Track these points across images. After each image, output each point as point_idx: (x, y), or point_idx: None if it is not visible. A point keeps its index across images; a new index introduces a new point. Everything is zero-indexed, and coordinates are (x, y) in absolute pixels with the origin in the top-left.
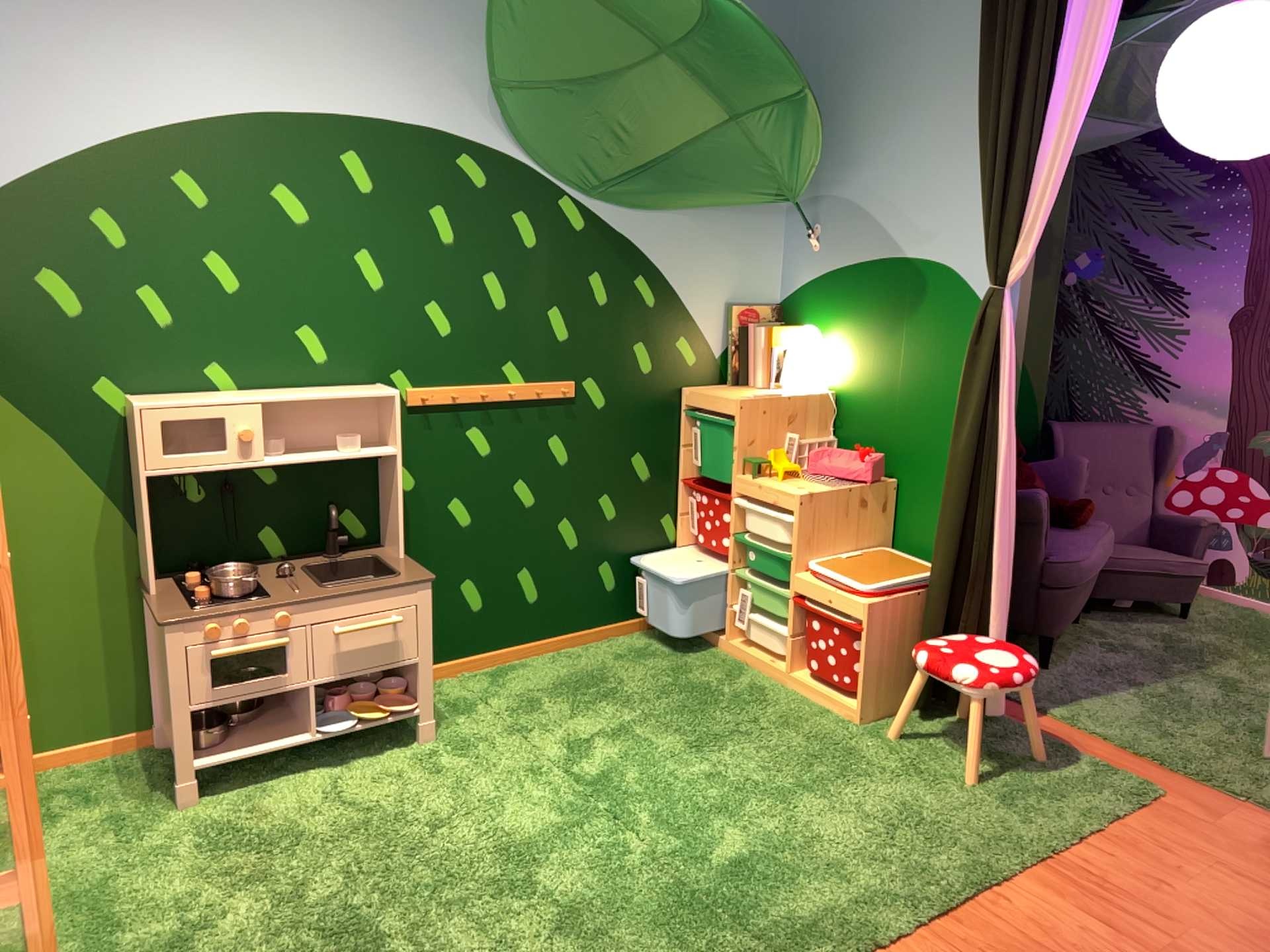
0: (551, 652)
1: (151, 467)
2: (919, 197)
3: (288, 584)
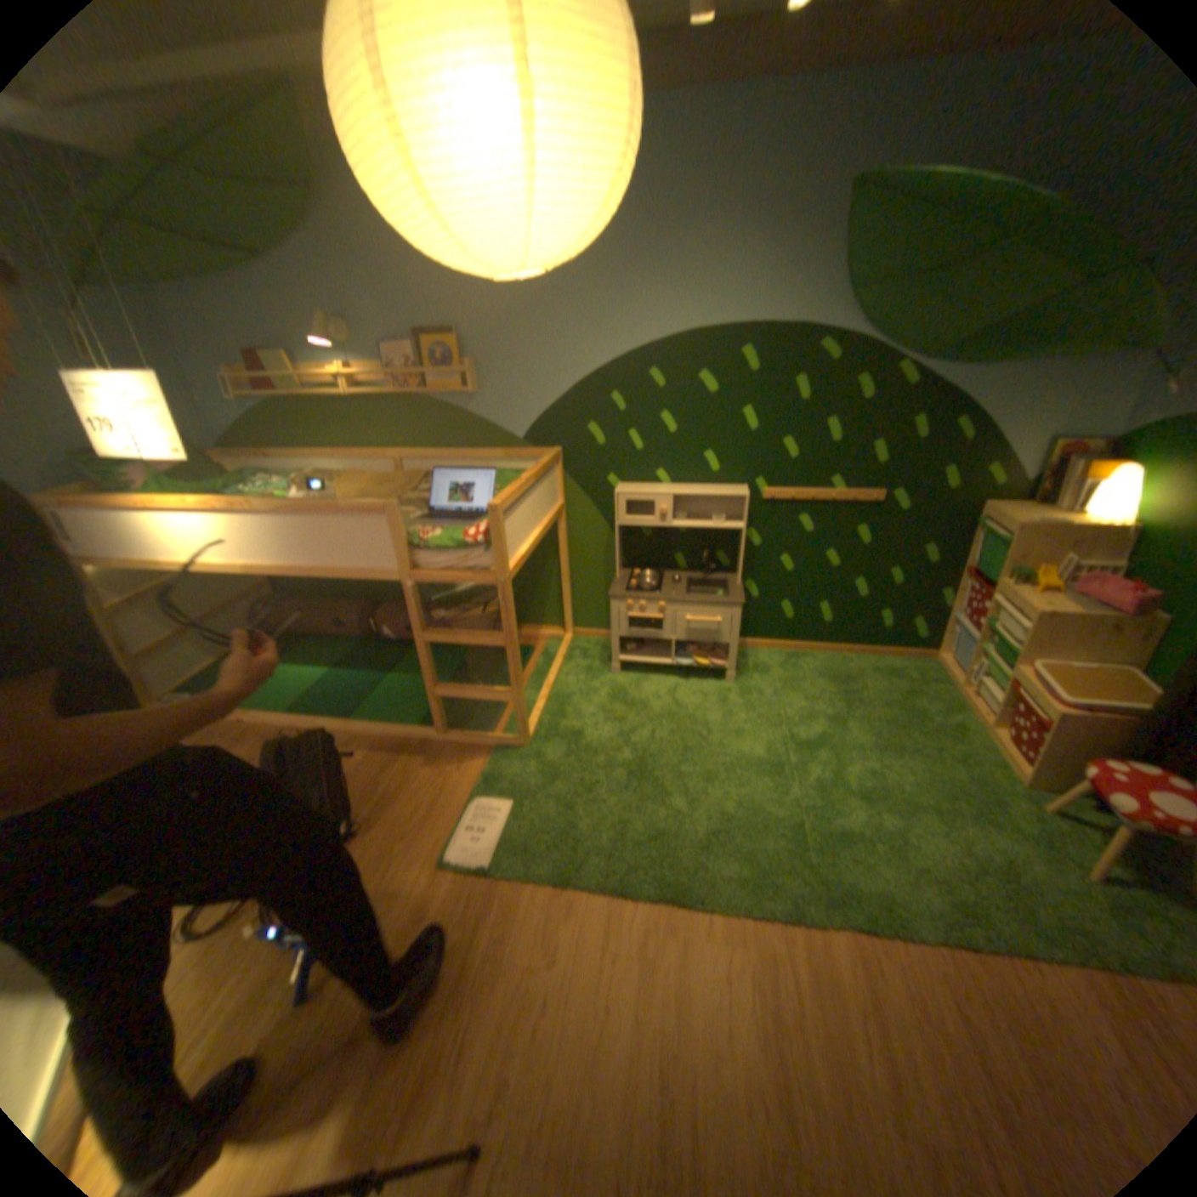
0: (834, 653)
1: (618, 522)
2: None
3: (673, 588)
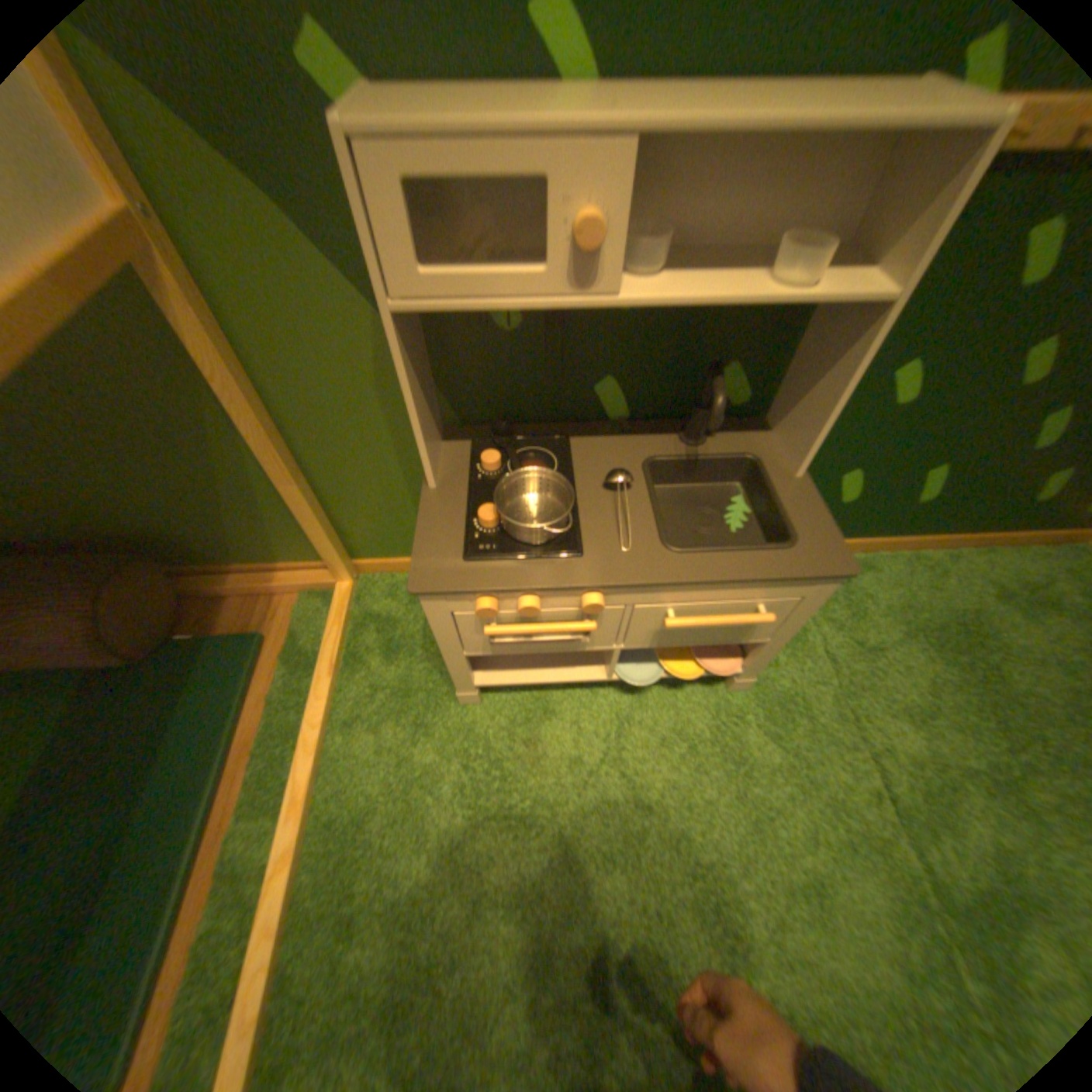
0: (909, 551)
1: (397, 293)
2: None
3: (618, 513)
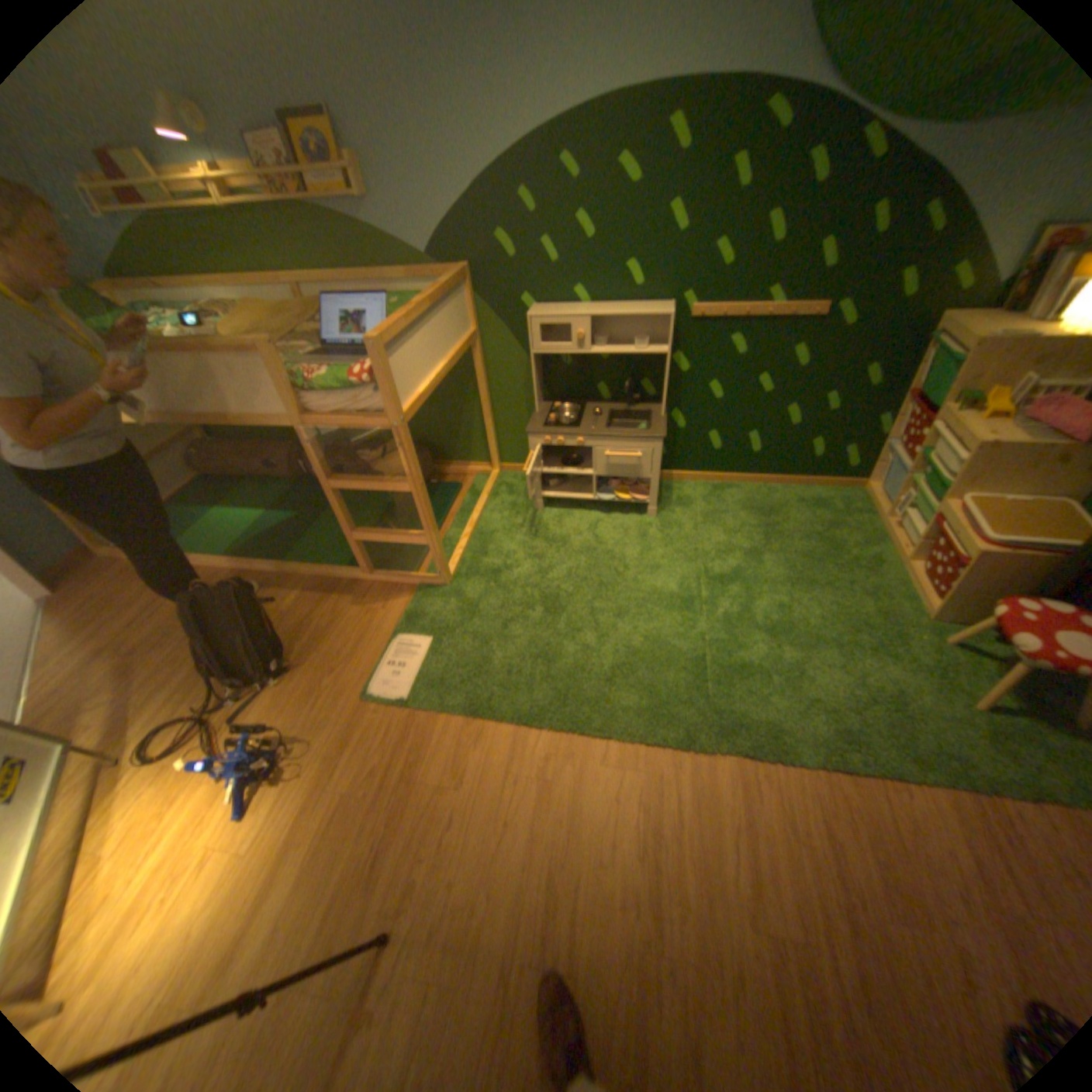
0: (760, 484)
1: (533, 351)
2: None
3: (593, 422)
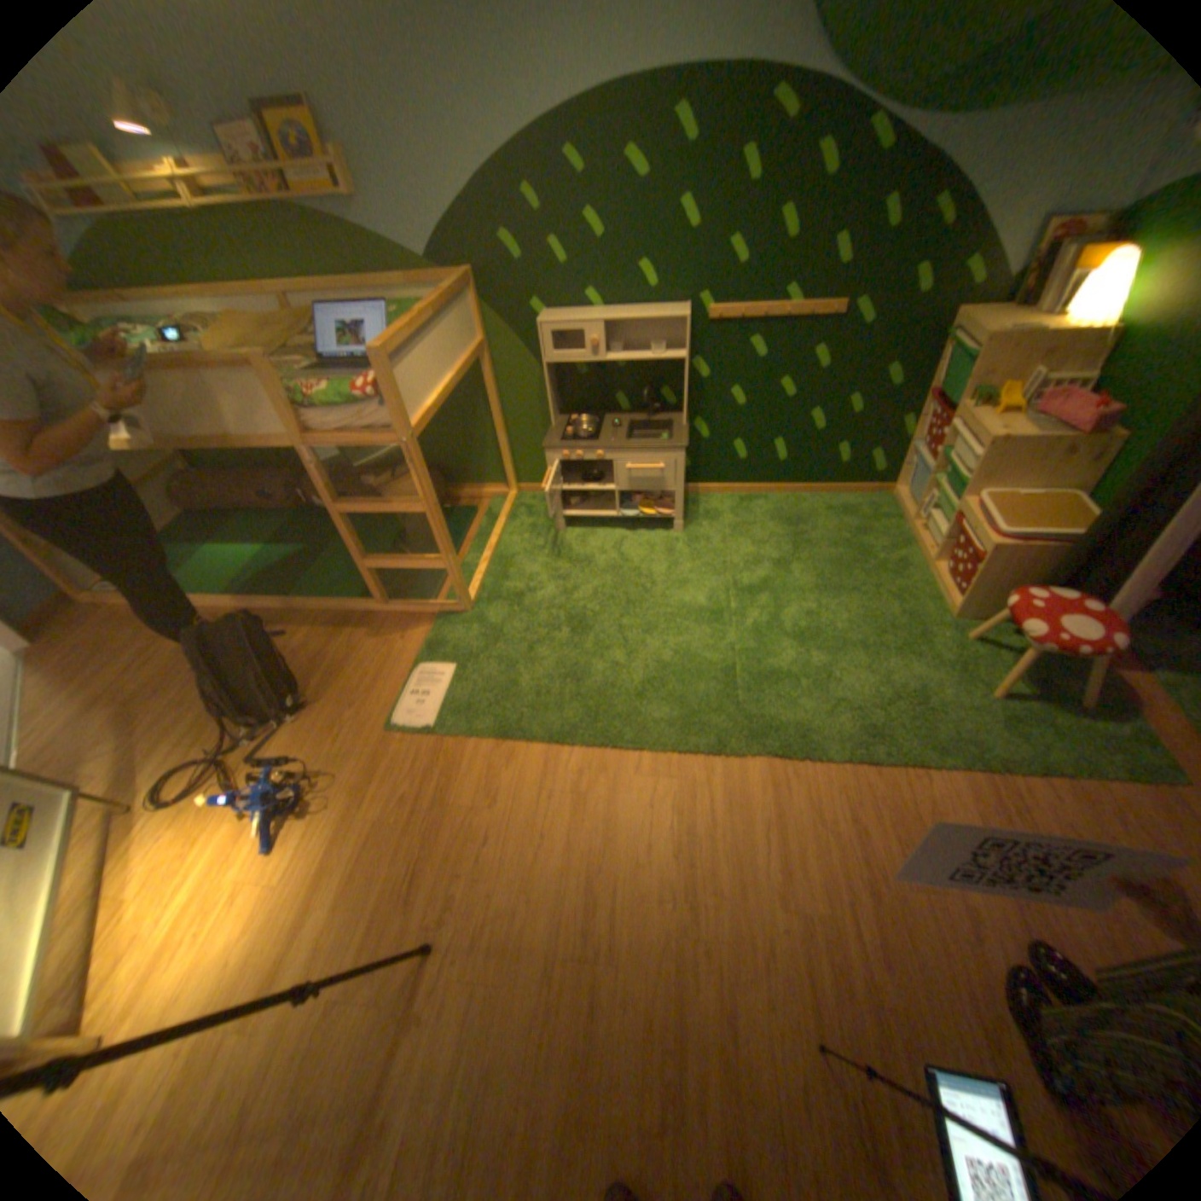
0: (788, 493)
1: (546, 360)
2: None
3: (612, 434)
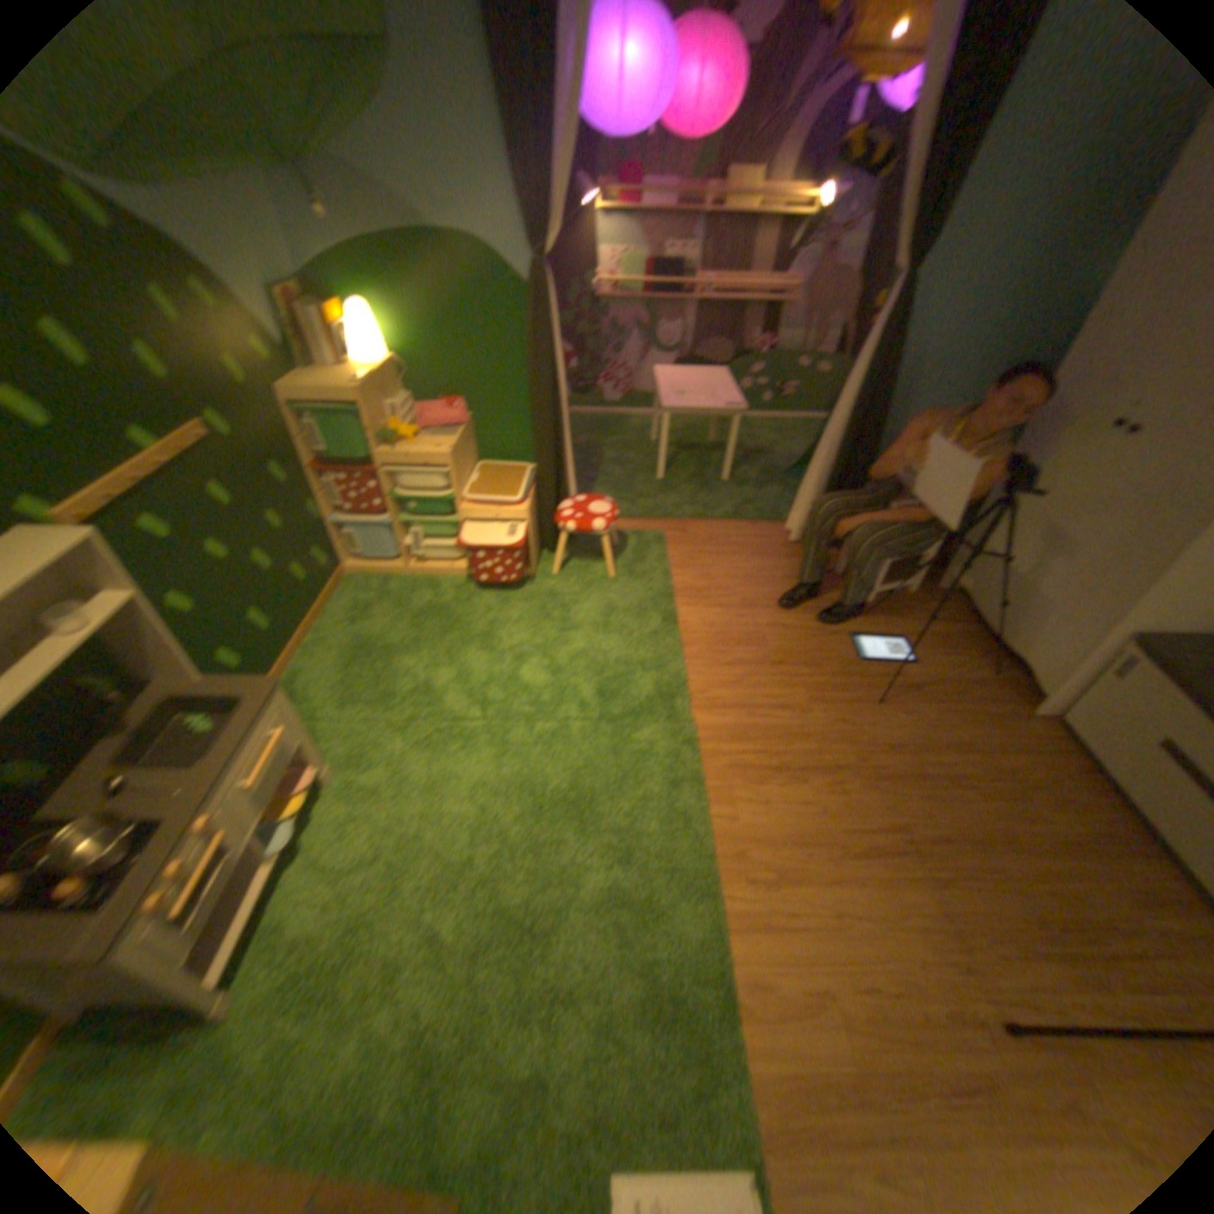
0: (298, 648)
1: None
2: (430, 166)
3: (145, 789)
